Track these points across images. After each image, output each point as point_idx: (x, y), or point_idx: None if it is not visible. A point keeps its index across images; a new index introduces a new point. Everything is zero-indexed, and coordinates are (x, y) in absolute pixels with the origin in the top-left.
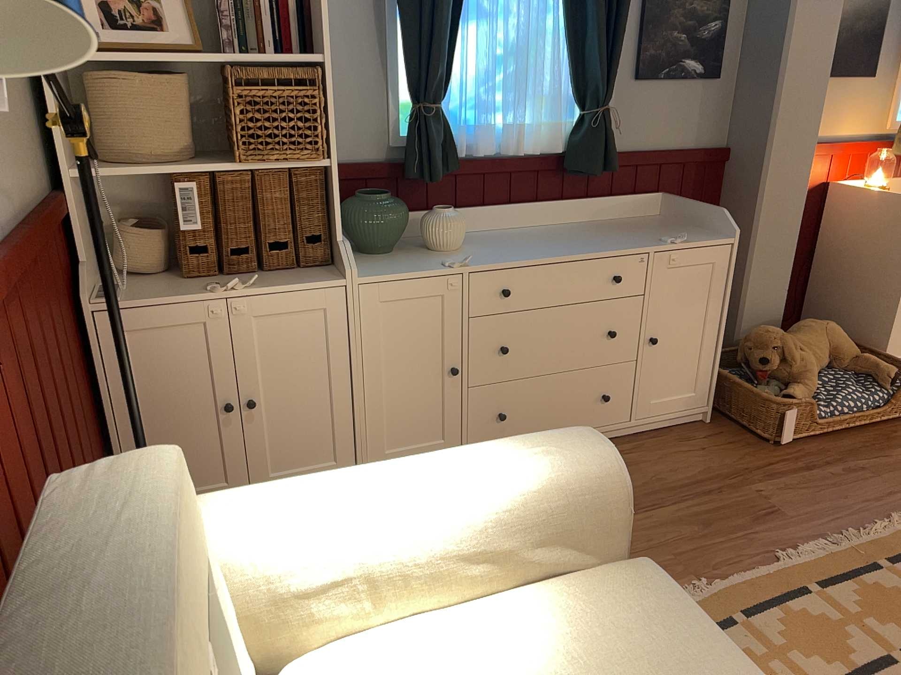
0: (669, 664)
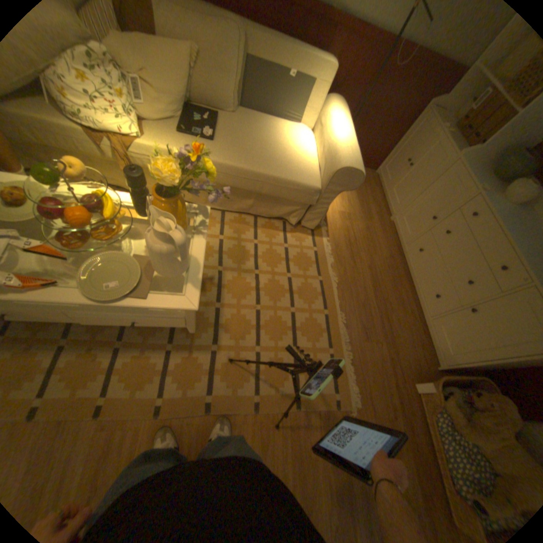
0: (288, 167)
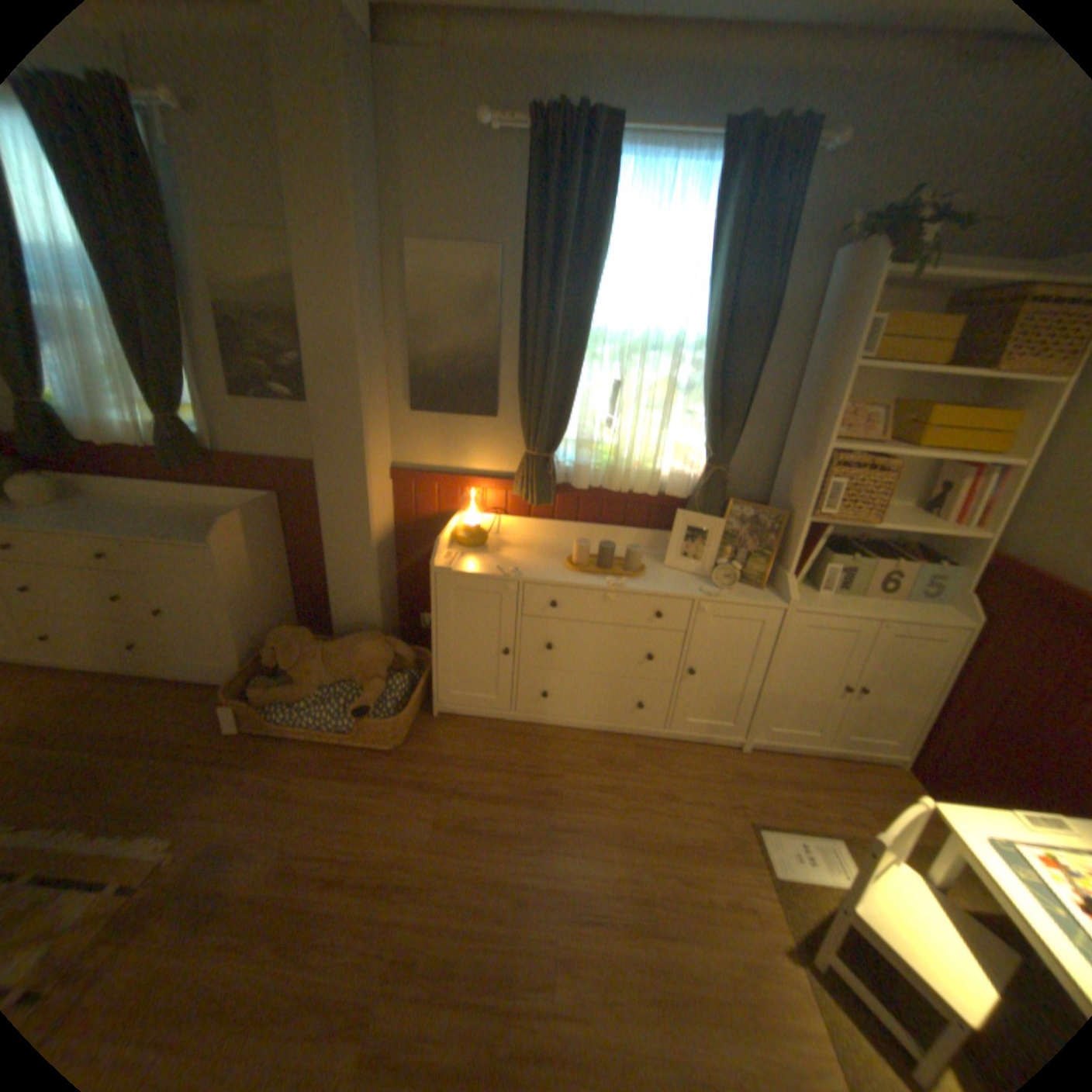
0: None
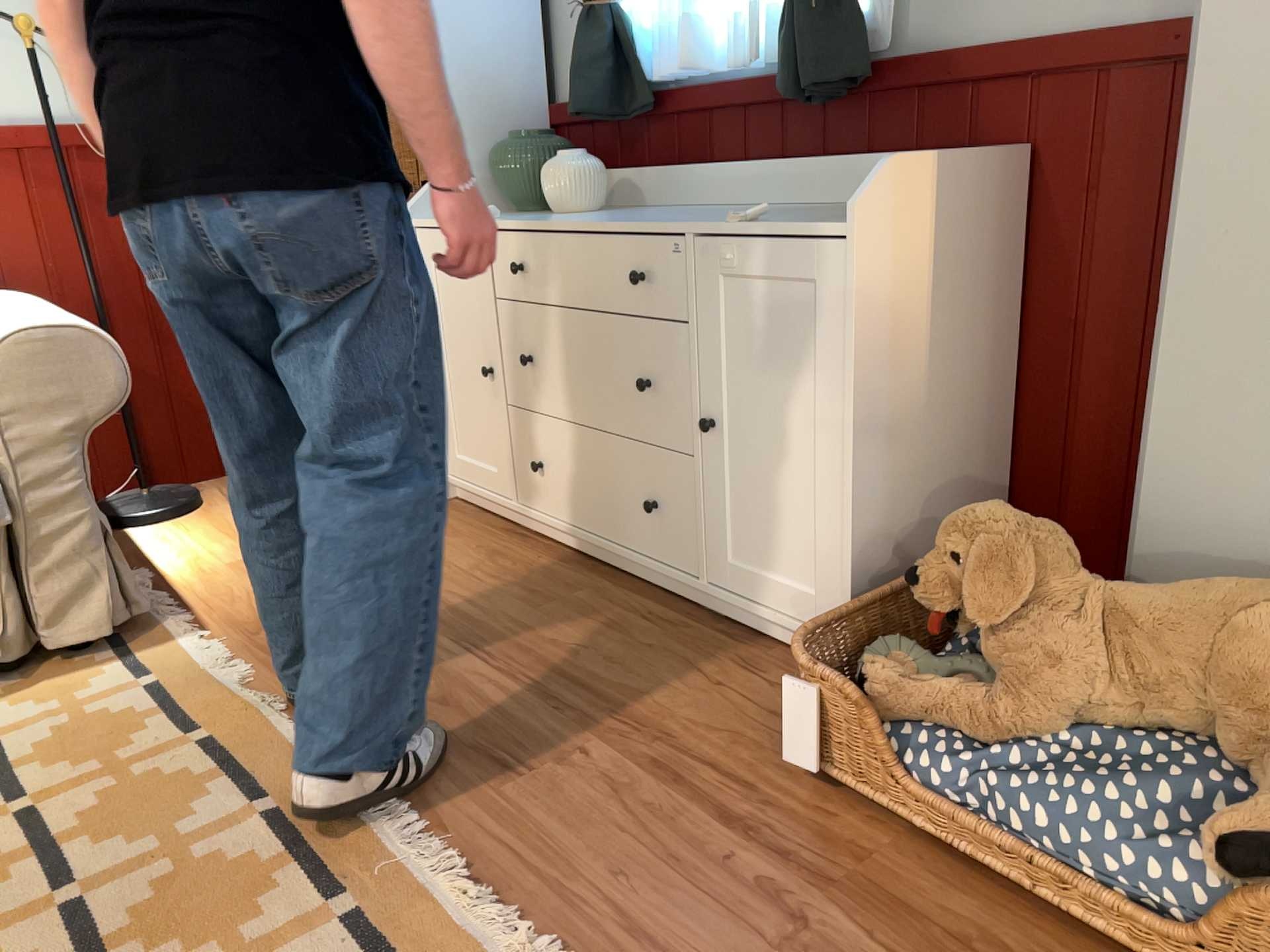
0: None
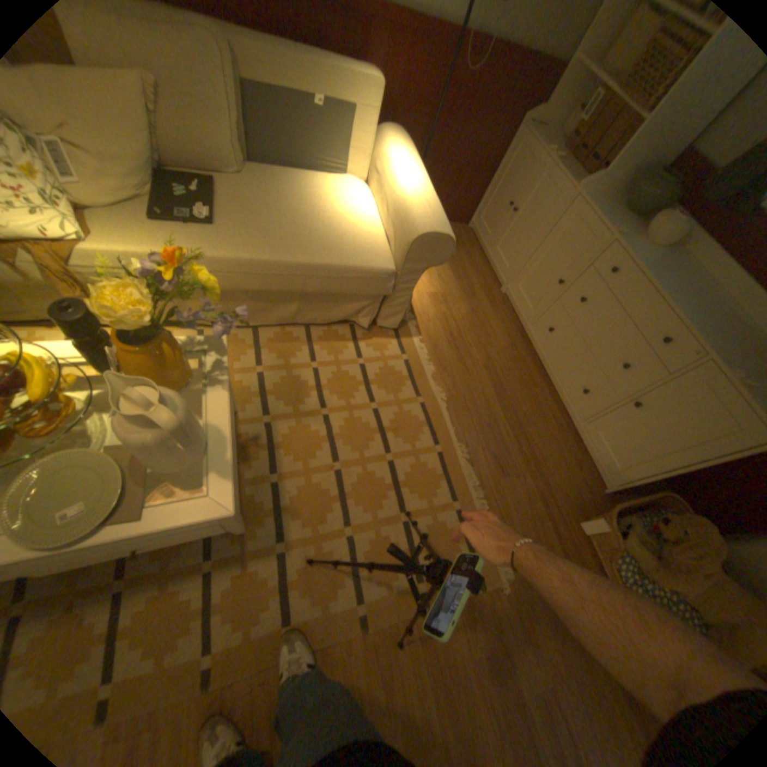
0: (339, 246)
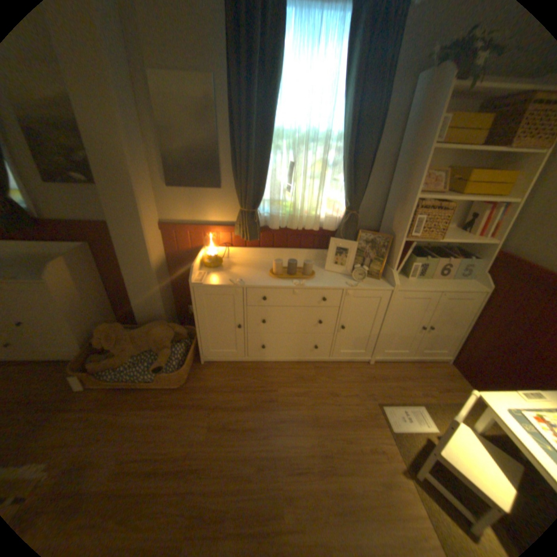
0: None
